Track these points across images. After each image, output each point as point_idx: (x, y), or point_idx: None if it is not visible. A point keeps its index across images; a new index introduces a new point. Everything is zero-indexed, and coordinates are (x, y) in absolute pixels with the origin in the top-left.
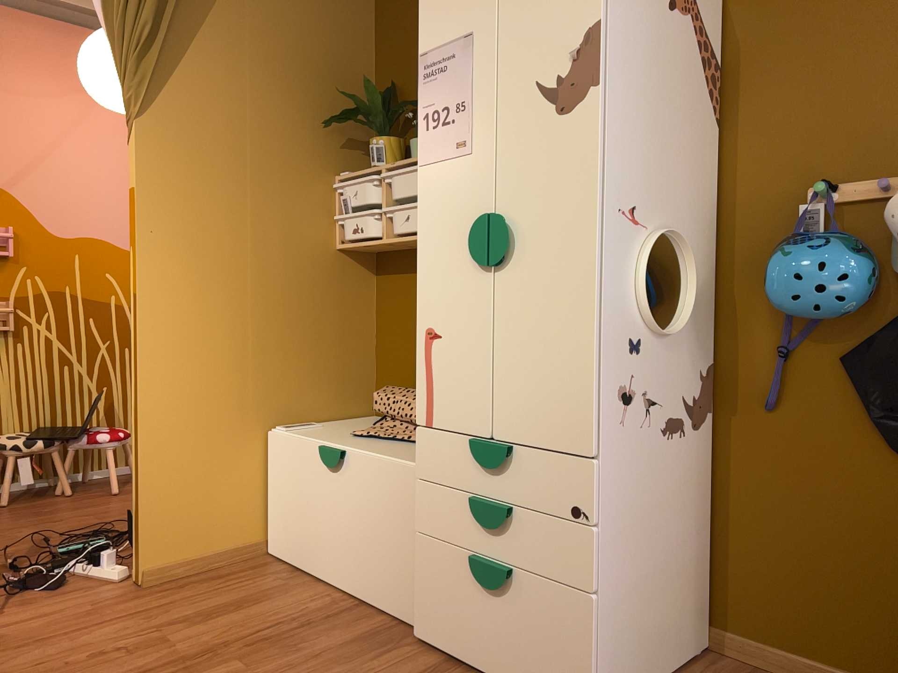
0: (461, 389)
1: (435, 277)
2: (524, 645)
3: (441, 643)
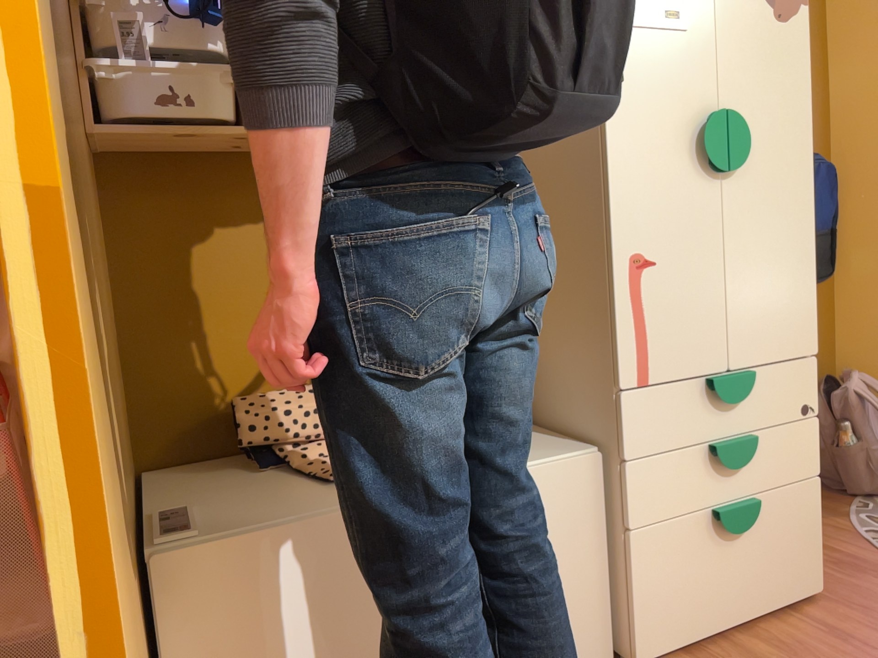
0: (690, 325)
1: (644, 186)
2: (768, 565)
3: (678, 640)
